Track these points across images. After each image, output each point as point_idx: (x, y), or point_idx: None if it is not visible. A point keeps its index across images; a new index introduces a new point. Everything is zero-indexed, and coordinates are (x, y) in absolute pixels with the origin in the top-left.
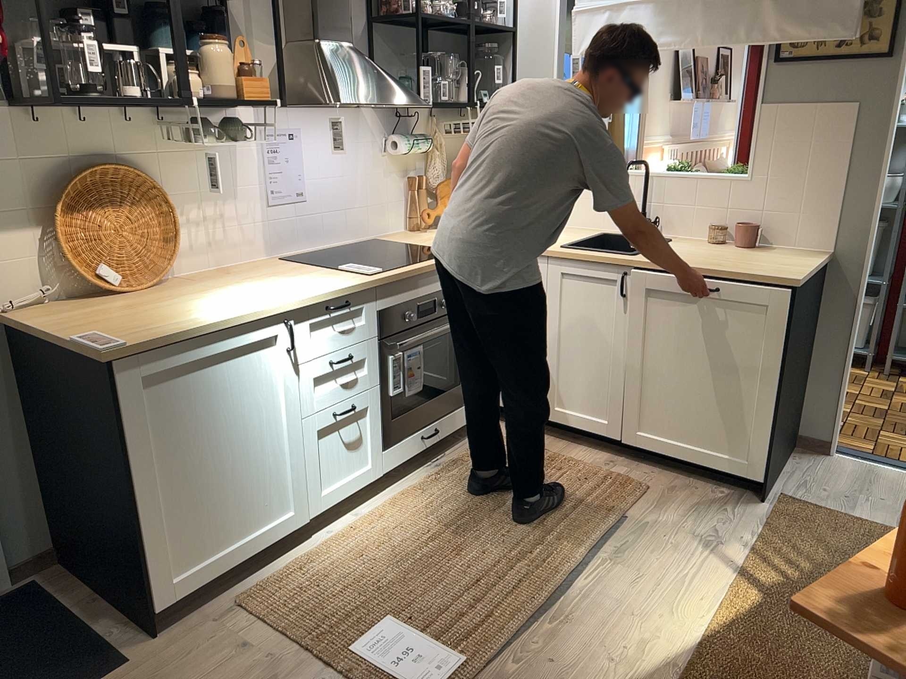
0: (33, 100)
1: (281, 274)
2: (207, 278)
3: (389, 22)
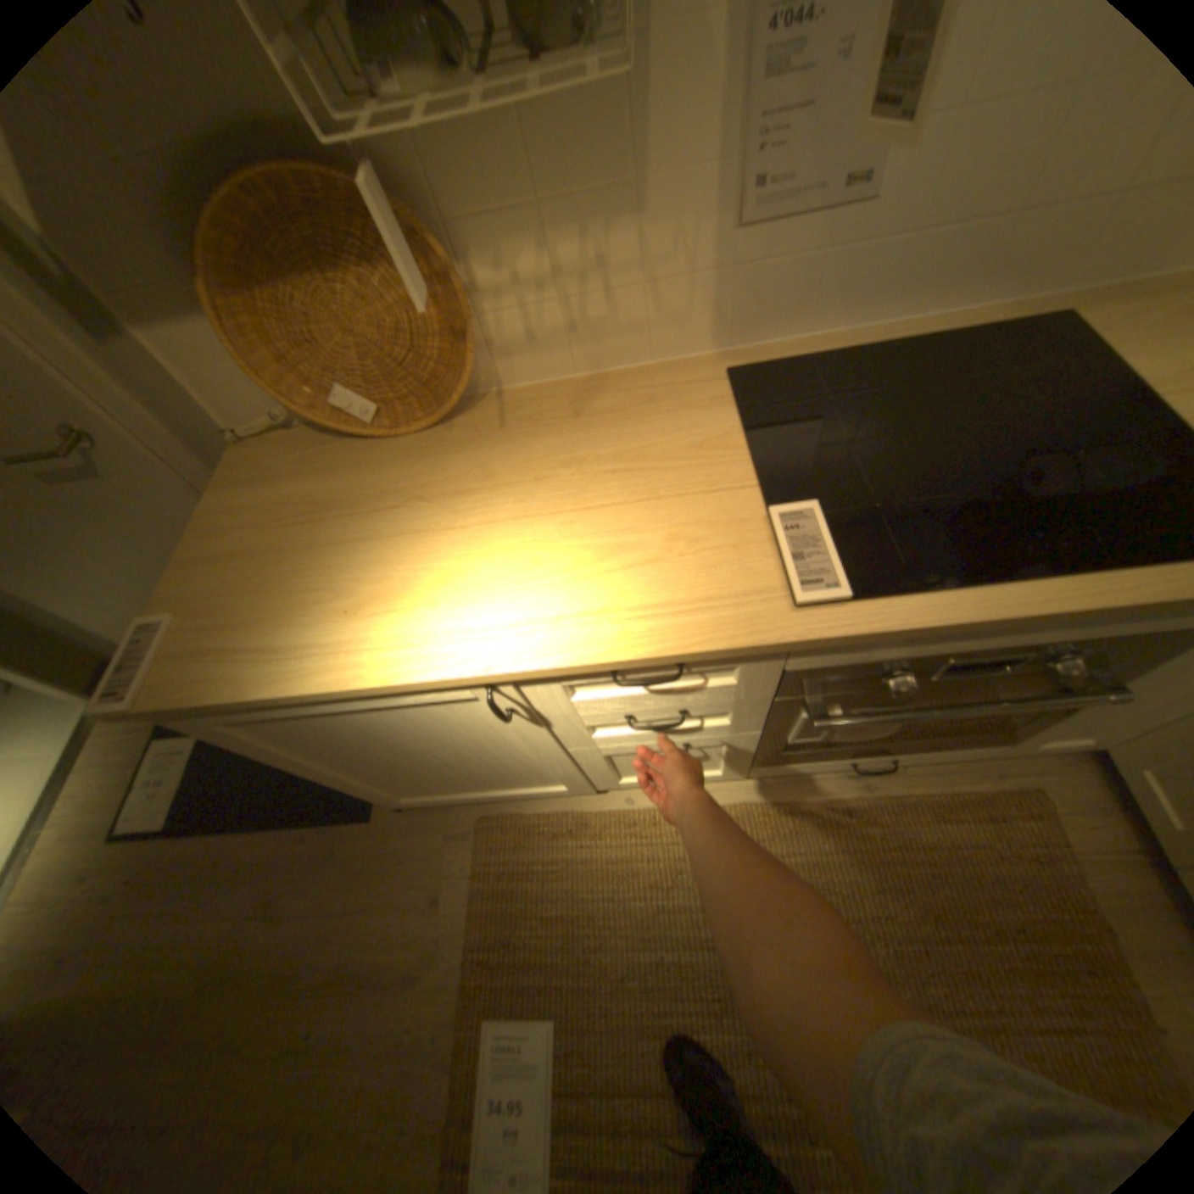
0: None
1: (642, 472)
2: (531, 417)
3: None
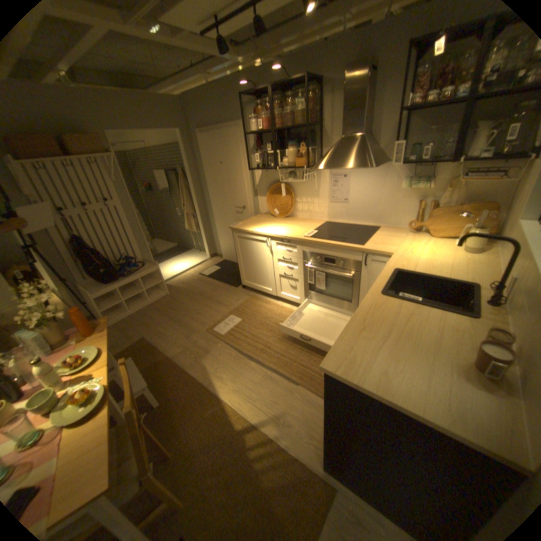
0: (266, 166)
1: (302, 226)
2: (296, 220)
3: (425, 107)
